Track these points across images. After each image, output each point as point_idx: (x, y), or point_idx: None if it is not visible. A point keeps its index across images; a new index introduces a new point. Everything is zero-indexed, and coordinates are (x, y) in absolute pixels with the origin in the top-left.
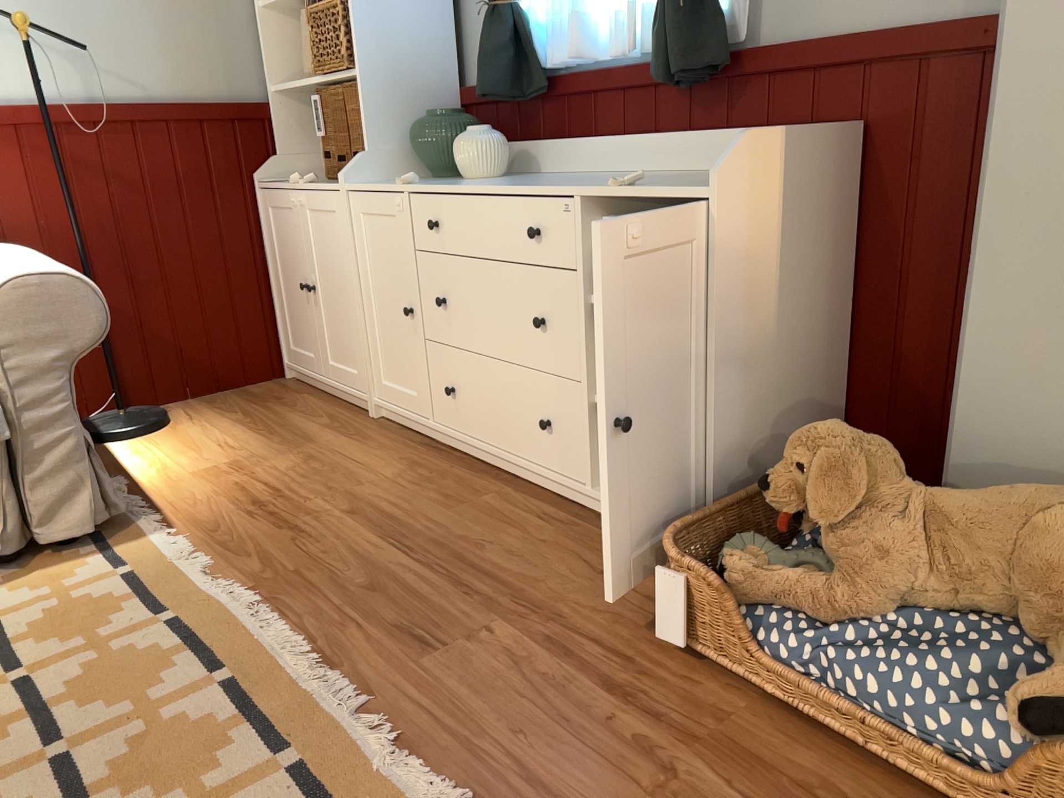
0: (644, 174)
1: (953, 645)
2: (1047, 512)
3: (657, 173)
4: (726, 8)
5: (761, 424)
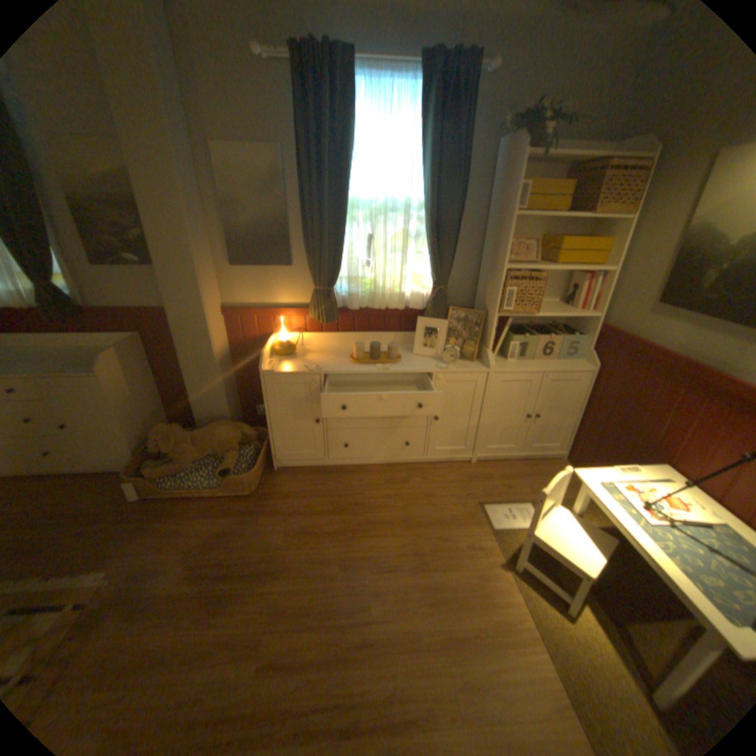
0: (53, 351)
1: (204, 467)
2: (215, 431)
3: (58, 348)
4: (70, 294)
5: (138, 428)
